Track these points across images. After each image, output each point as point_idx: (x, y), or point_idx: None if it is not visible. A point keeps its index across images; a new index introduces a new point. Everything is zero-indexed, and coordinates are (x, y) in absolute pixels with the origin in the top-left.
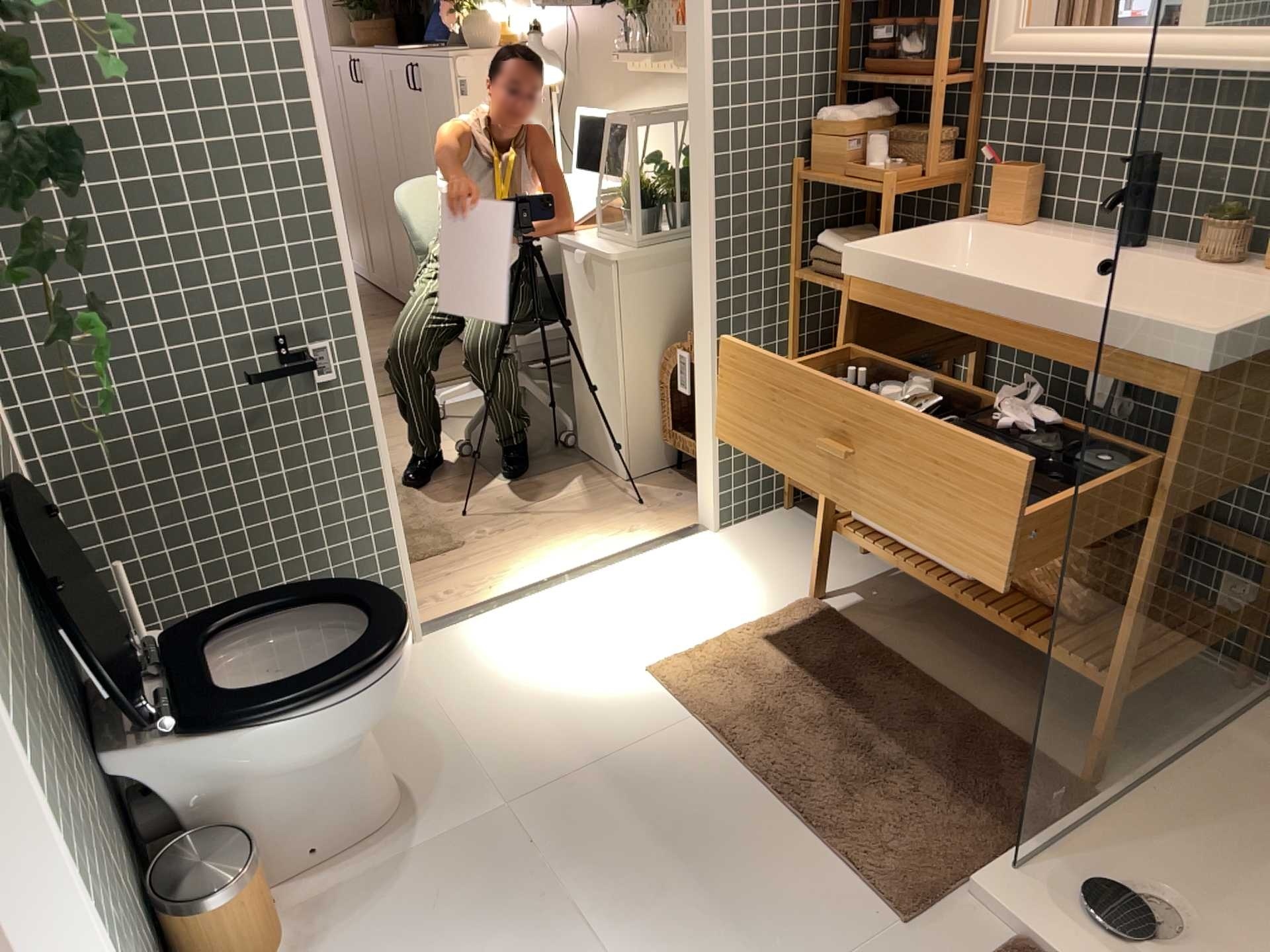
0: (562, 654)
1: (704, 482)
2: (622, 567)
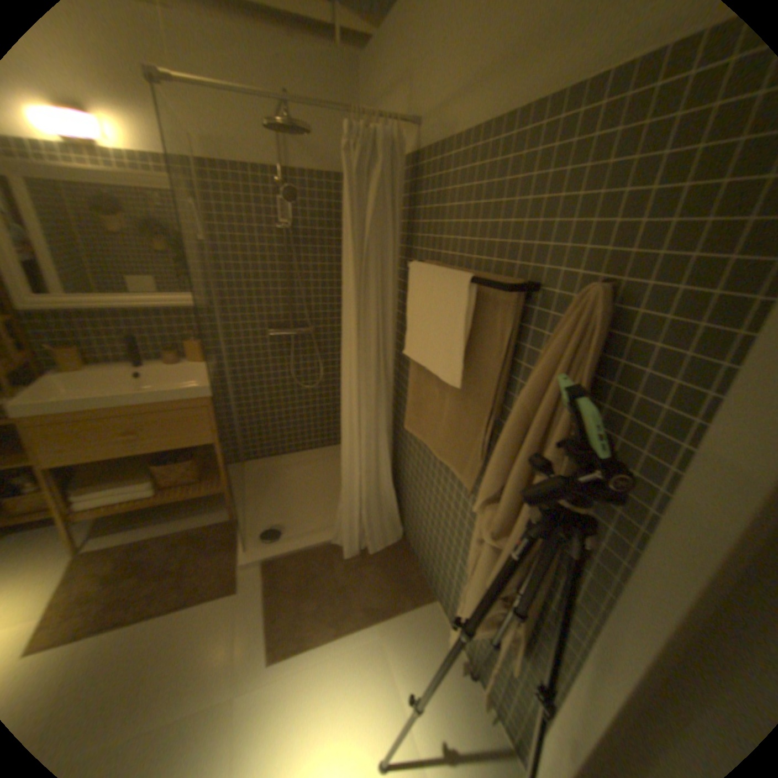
0: None
1: None
2: None
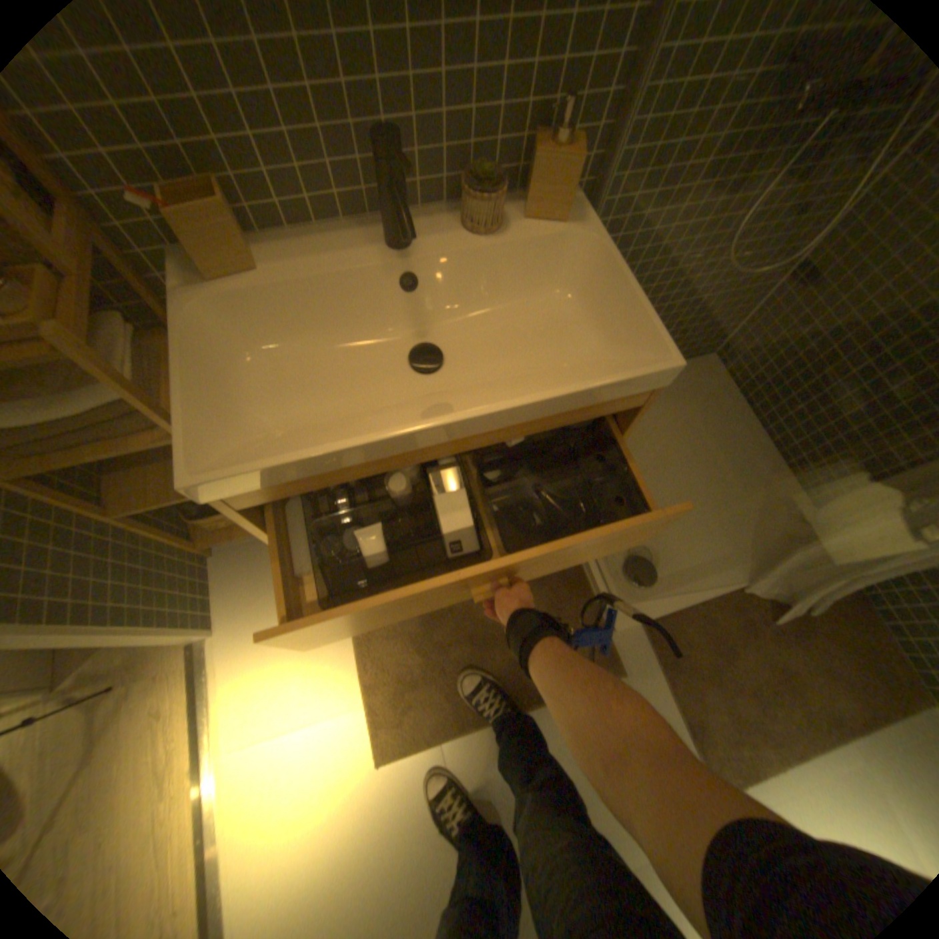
0: (320, 846)
1: (163, 640)
2: (214, 745)
